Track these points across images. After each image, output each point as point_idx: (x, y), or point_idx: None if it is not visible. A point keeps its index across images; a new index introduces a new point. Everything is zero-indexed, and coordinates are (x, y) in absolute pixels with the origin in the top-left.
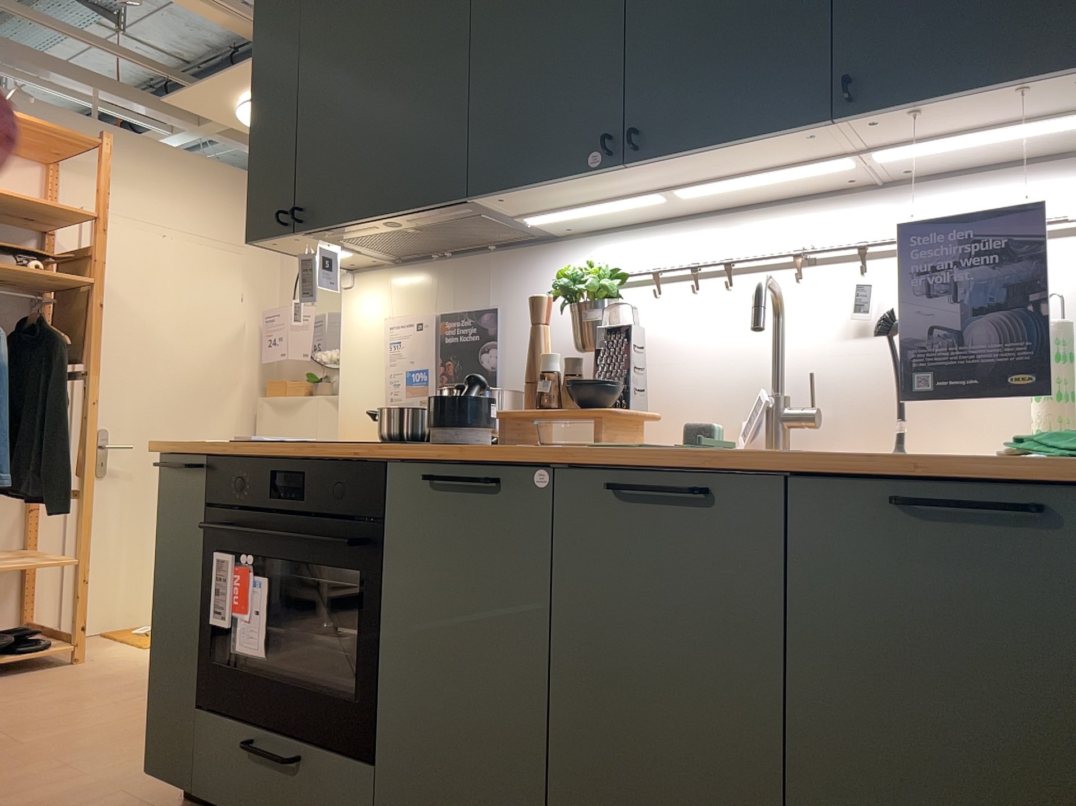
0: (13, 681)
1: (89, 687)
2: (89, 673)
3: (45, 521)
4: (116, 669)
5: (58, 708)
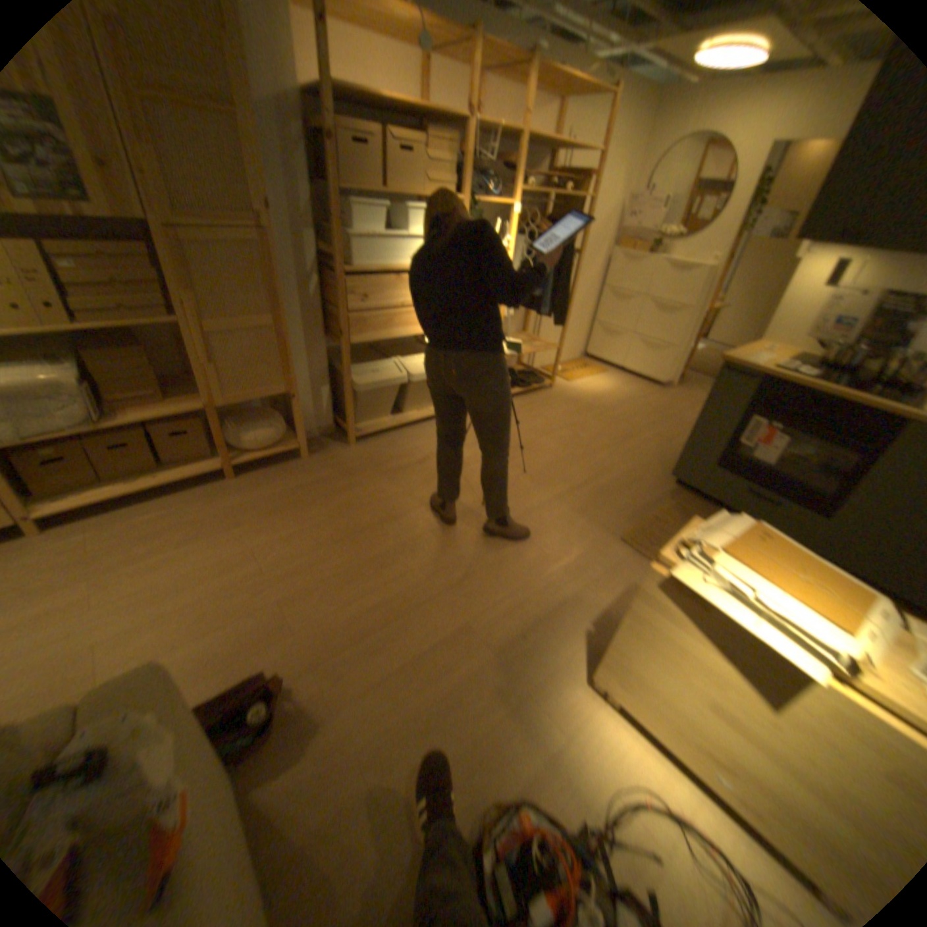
0: (538, 397)
1: (571, 405)
2: (562, 396)
3: (529, 318)
4: (570, 394)
5: (572, 417)
